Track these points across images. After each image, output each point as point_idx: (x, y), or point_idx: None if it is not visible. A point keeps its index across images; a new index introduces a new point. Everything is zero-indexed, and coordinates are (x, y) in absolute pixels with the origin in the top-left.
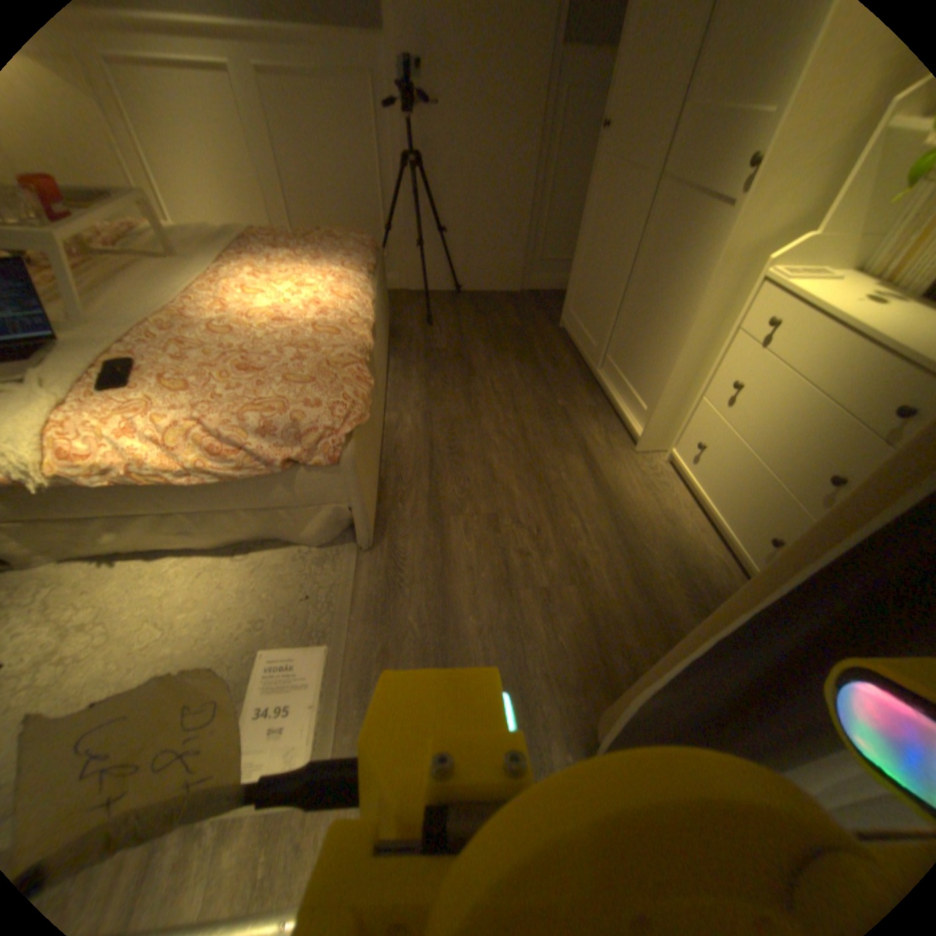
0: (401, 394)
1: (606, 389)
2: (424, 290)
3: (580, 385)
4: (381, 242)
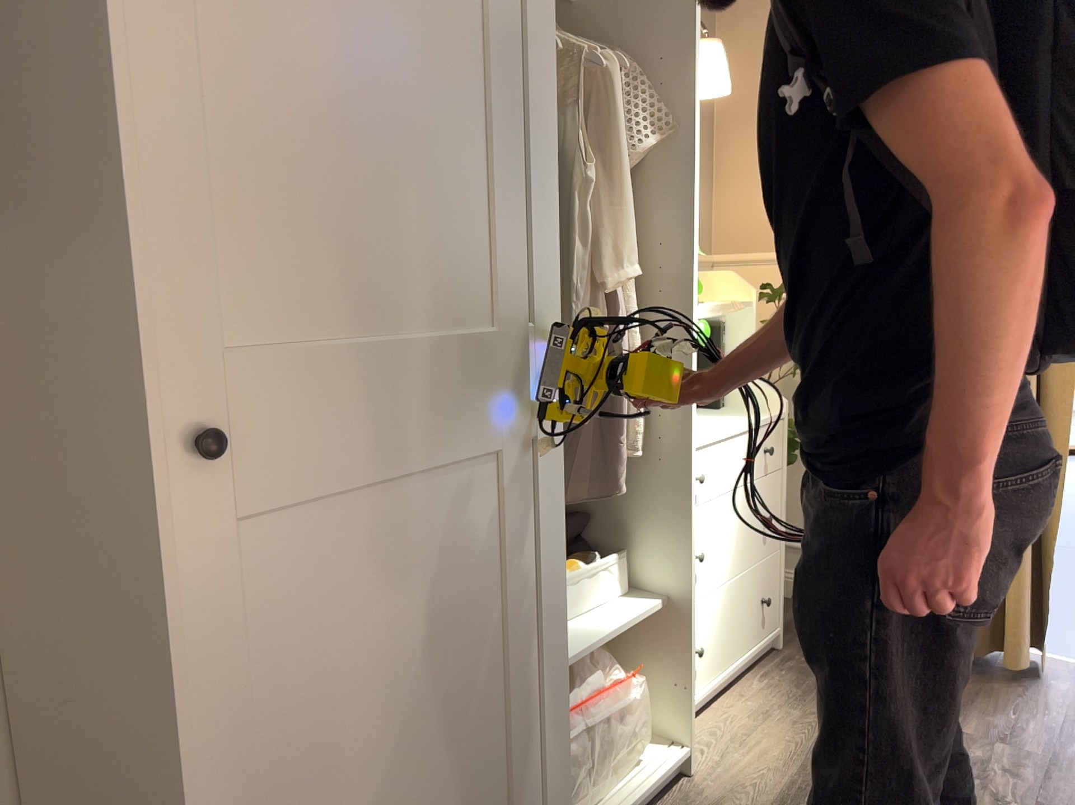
0: None
1: None
2: None
3: None
4: None
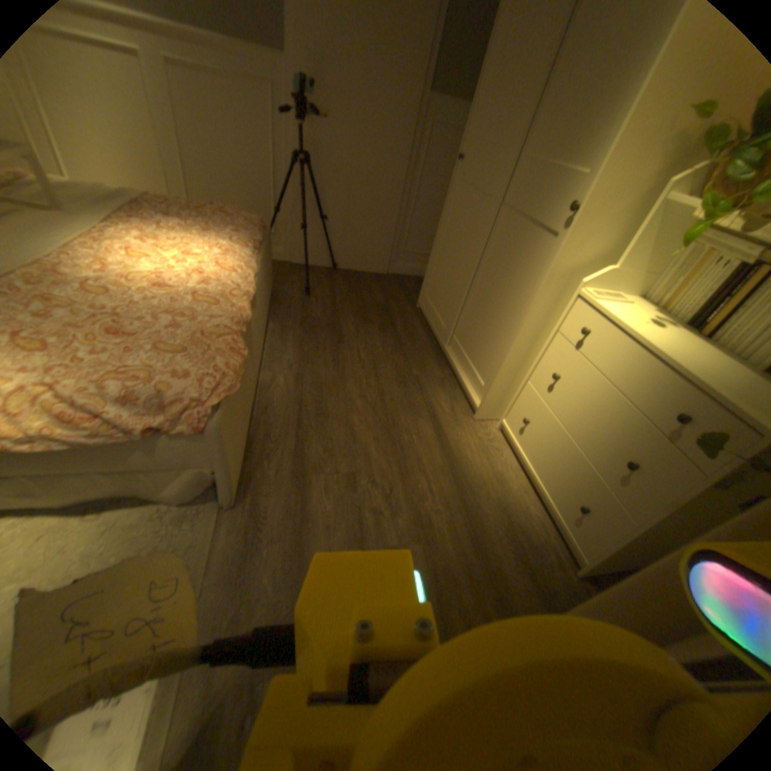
0: (276, 355)
1: (452, 363)
2: (305, 263)
3: (431, 357)
4: (270, 220)
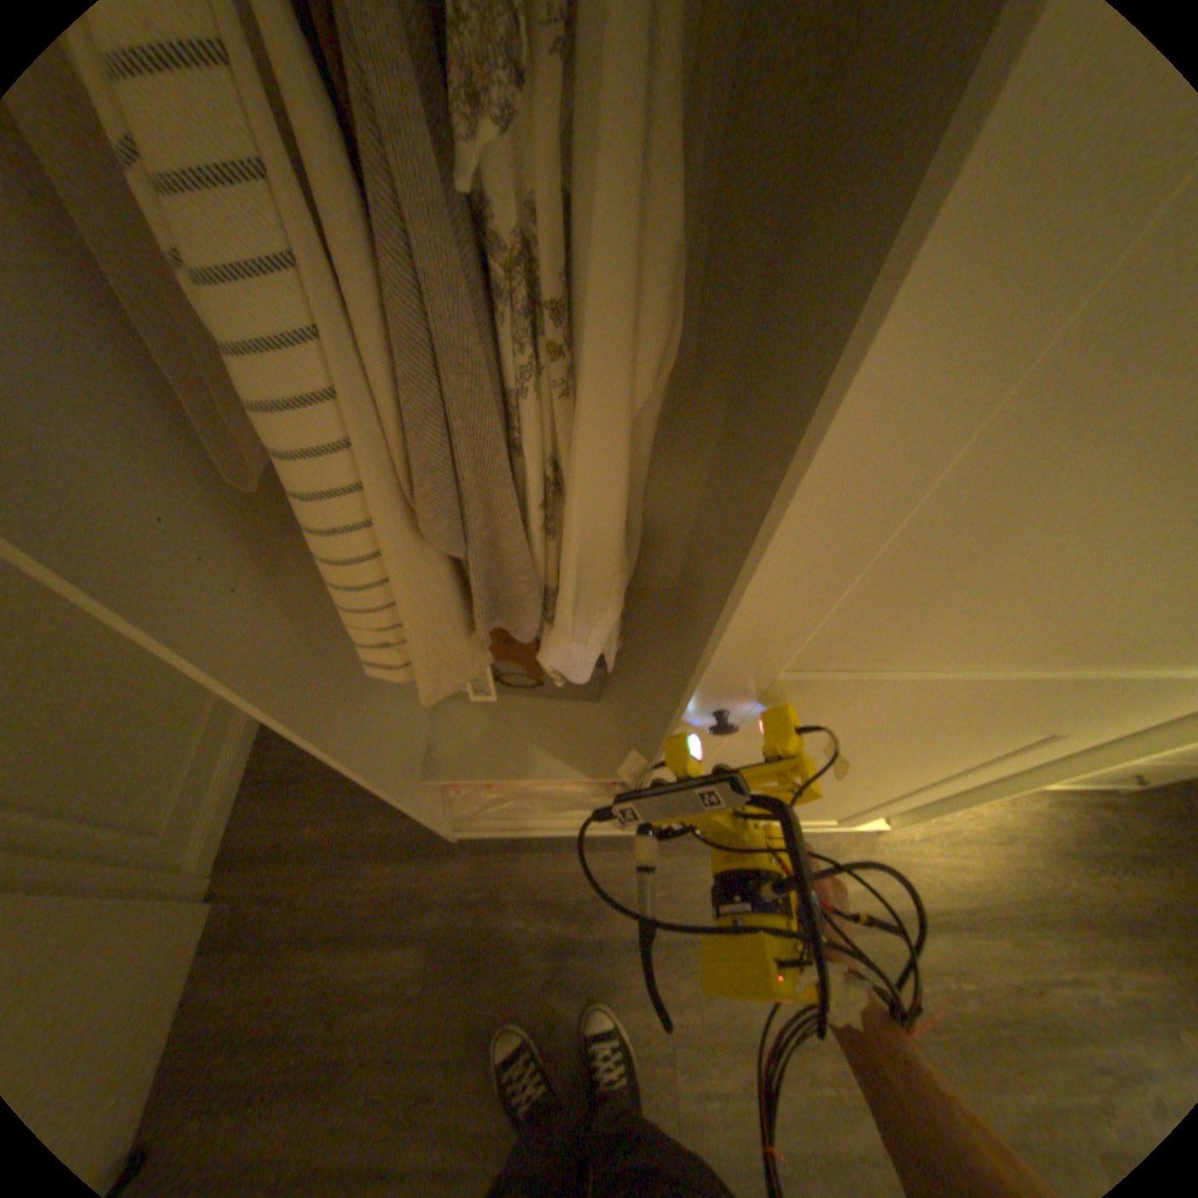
0: None
1: None
2: None
3: (699, 869)
4: None
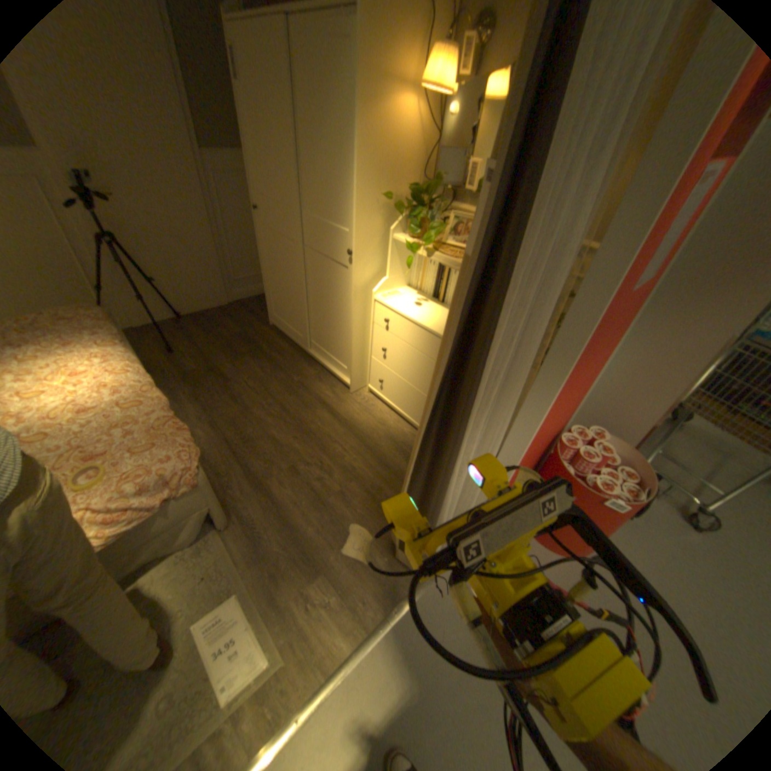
0: (182, 416)
1: (319, 360)
2: (148, 324)
3: (303, 363)
4: (93, 298)
